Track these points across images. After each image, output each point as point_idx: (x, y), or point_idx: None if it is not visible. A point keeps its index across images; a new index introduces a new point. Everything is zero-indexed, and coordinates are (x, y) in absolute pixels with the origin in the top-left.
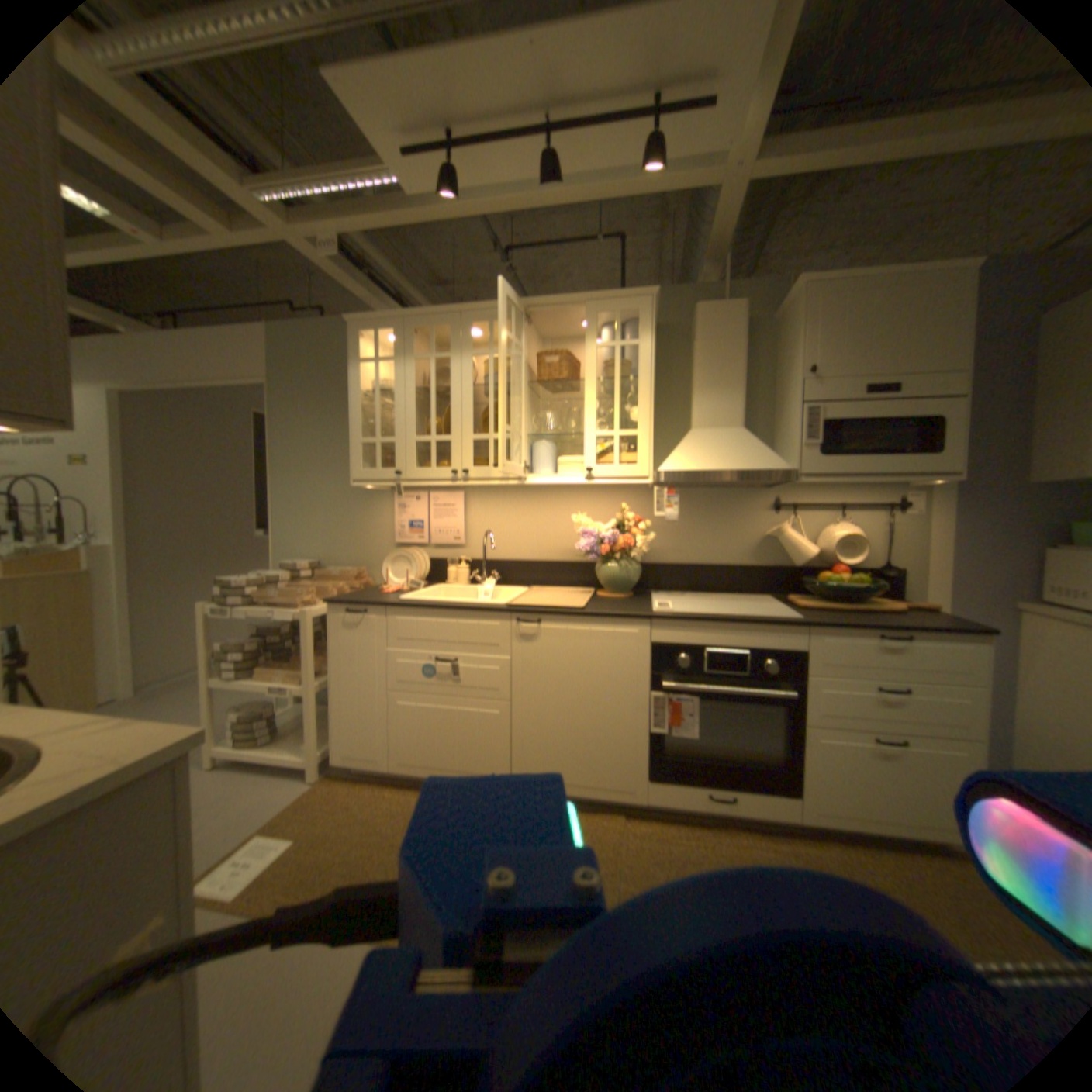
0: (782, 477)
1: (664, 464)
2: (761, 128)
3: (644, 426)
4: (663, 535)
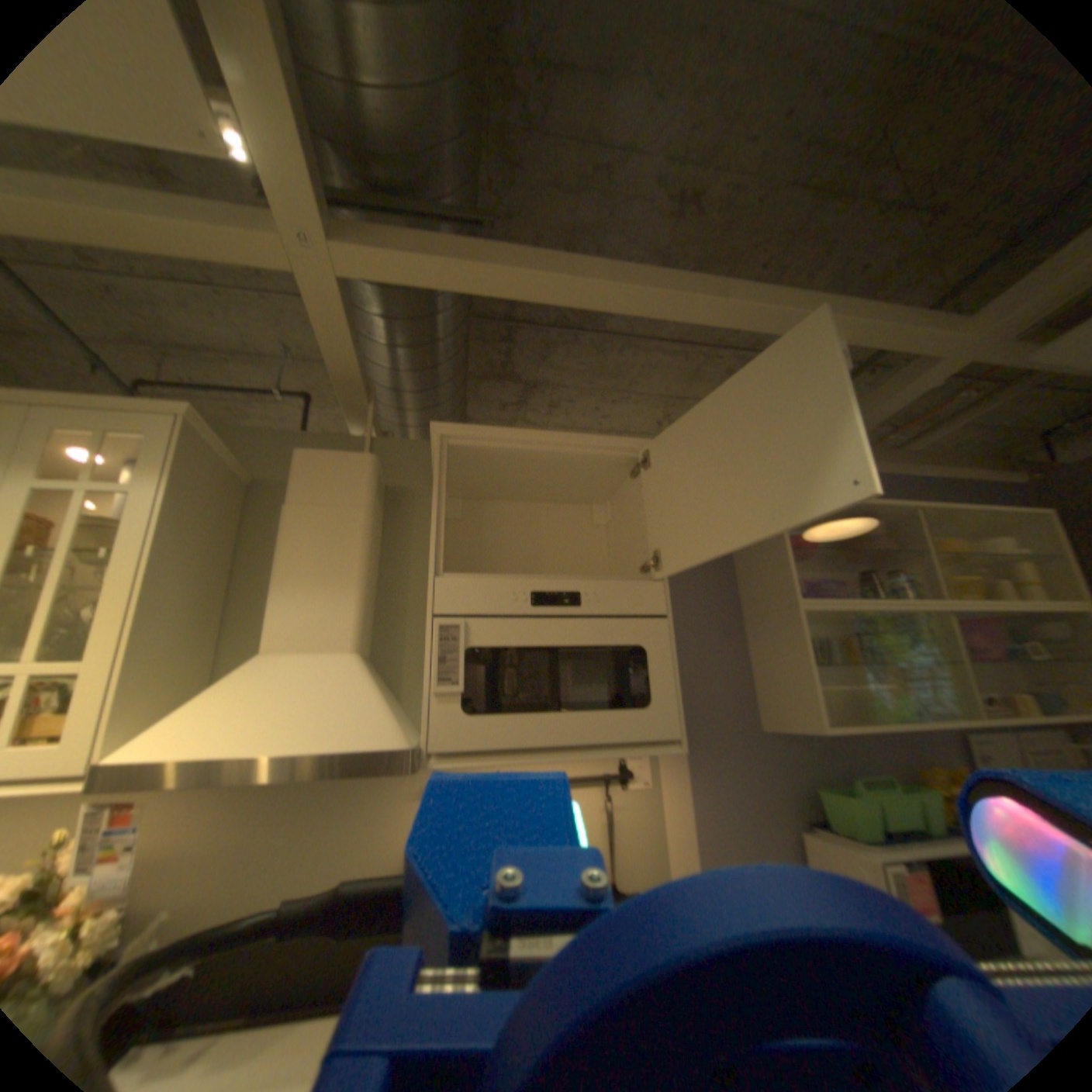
0: (384, 768)
1: (132, 742)
2: (304, 168)
3: (105, 652)
4: (206, 873)
